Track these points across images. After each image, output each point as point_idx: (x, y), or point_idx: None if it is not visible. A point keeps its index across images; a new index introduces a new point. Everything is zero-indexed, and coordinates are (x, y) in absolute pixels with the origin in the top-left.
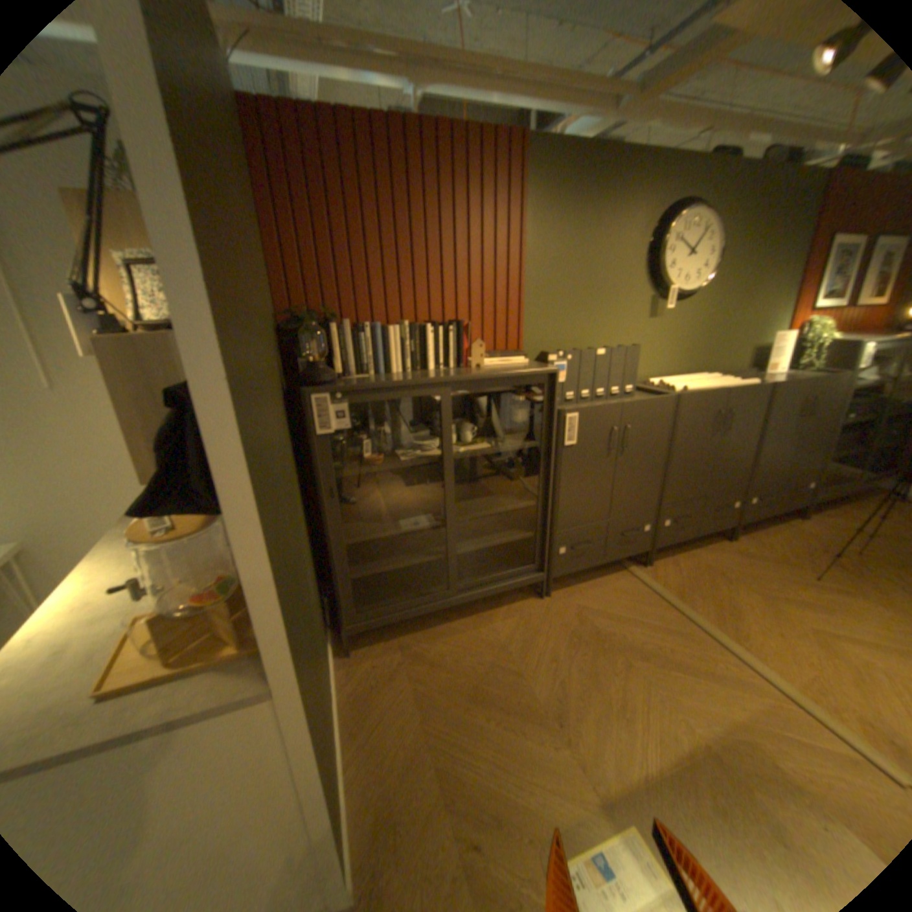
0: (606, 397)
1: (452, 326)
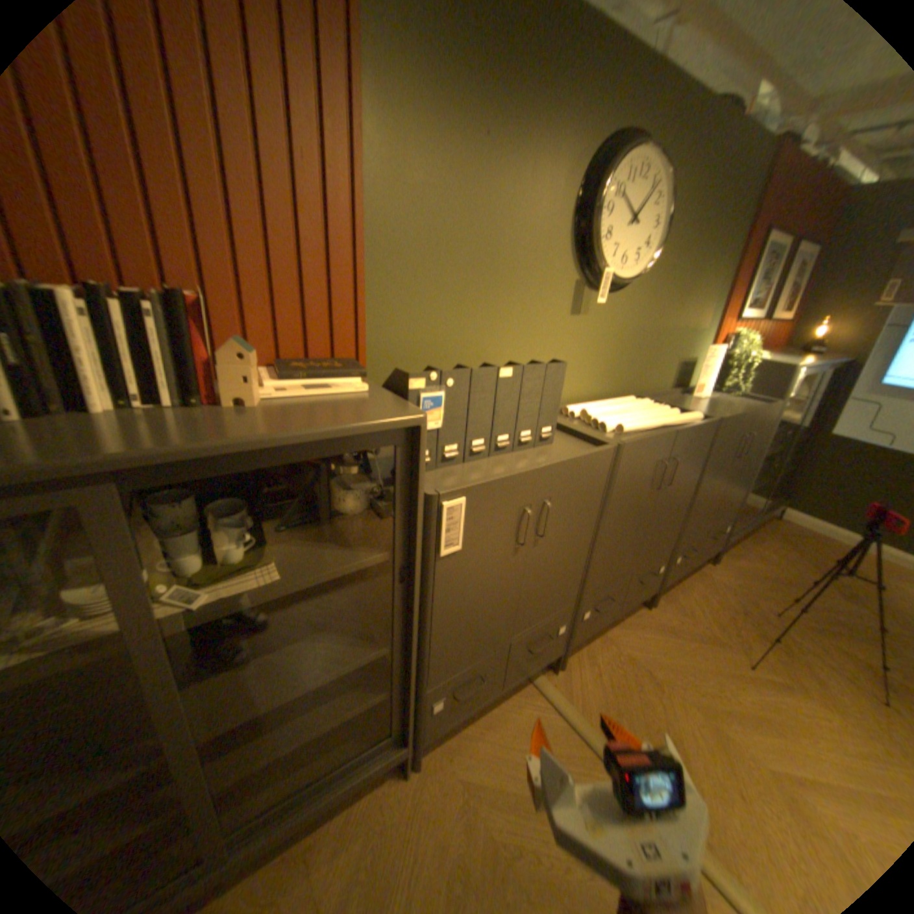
0: (513, 447)
1: (151, 300)
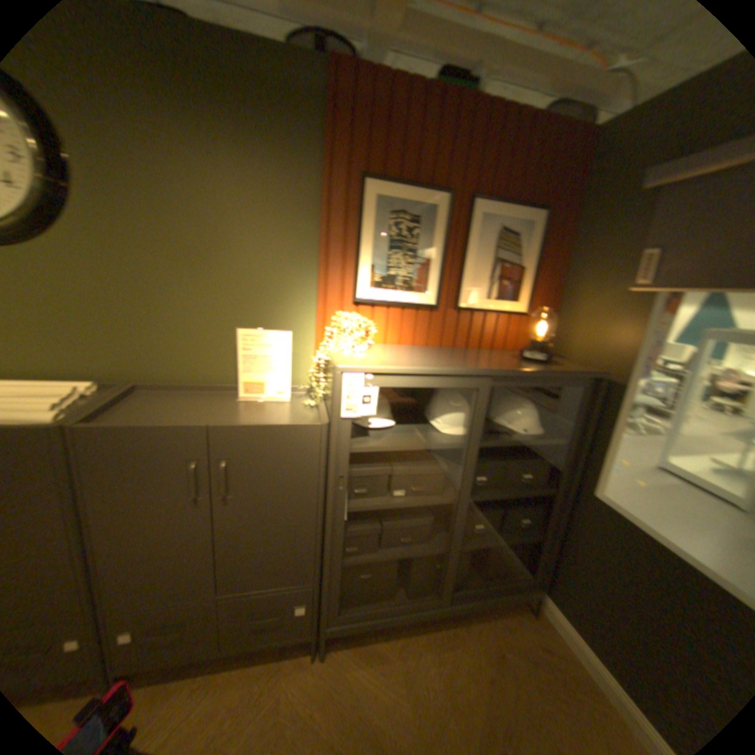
0: None
1: None
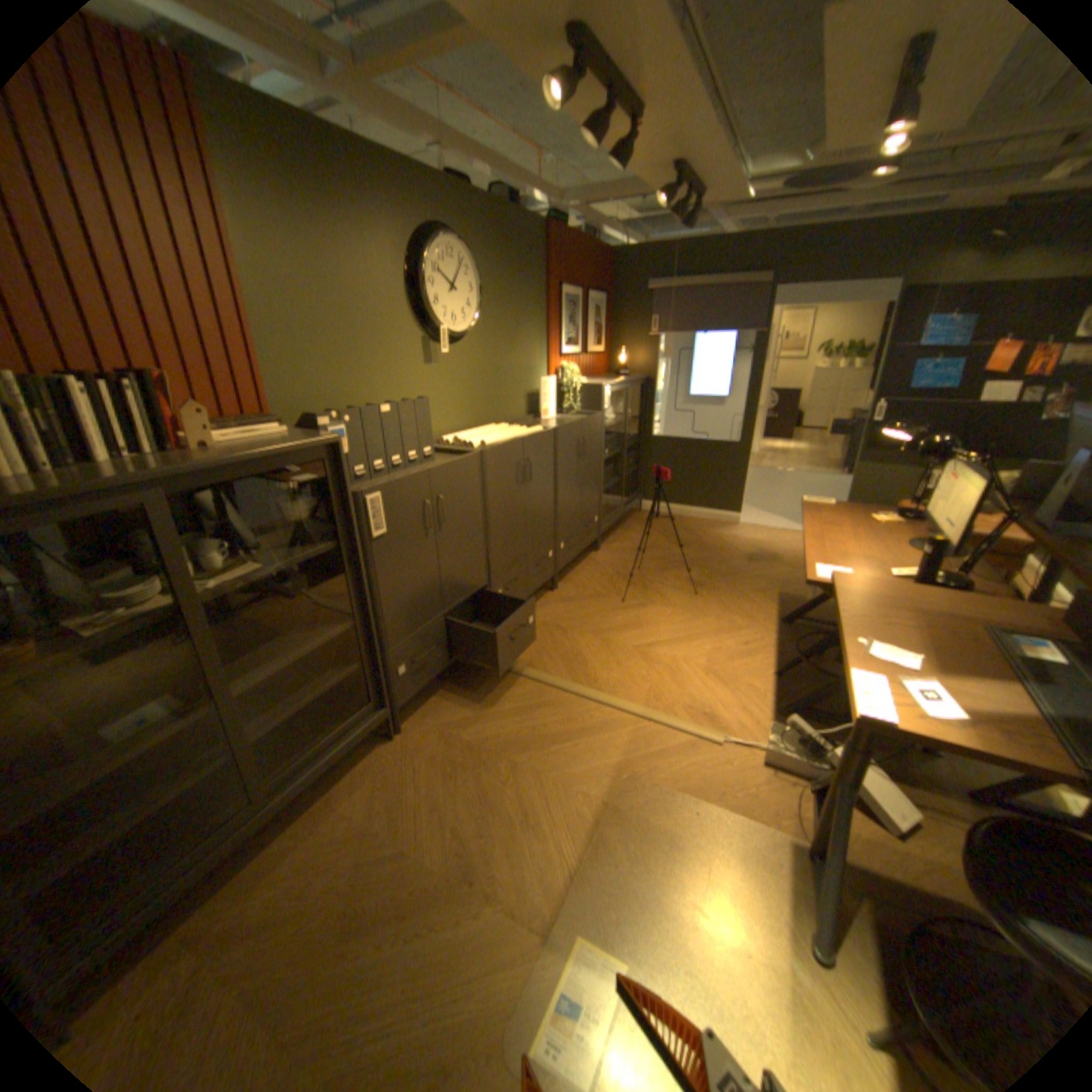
0: (406, 465)
1: (131, 379)
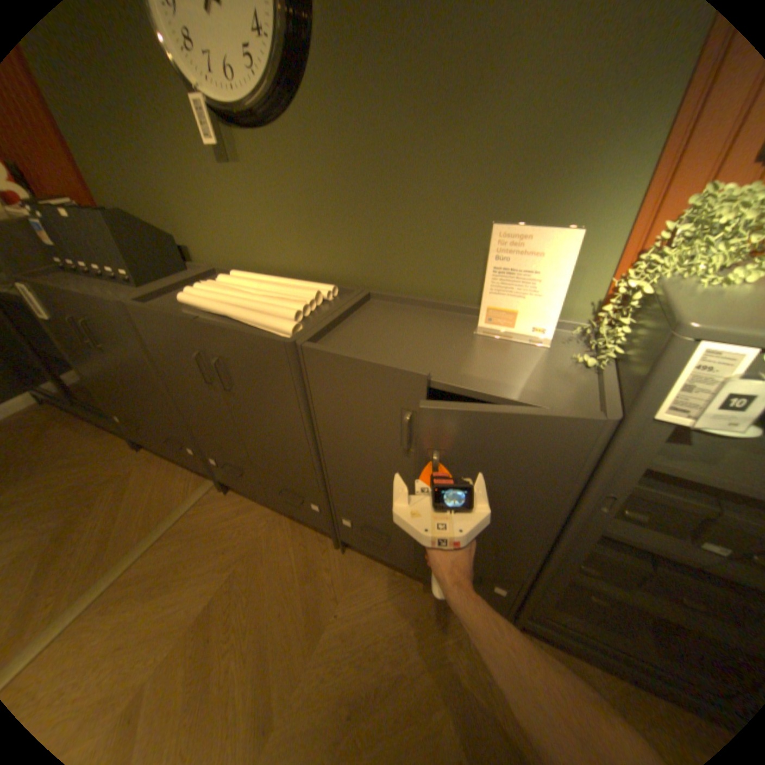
0: (106, 277)
1: None
